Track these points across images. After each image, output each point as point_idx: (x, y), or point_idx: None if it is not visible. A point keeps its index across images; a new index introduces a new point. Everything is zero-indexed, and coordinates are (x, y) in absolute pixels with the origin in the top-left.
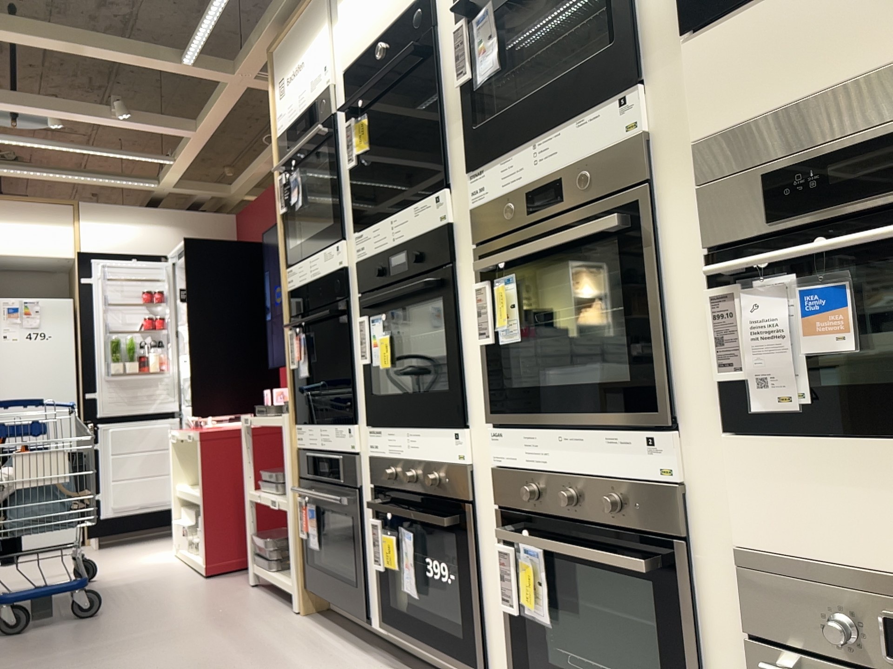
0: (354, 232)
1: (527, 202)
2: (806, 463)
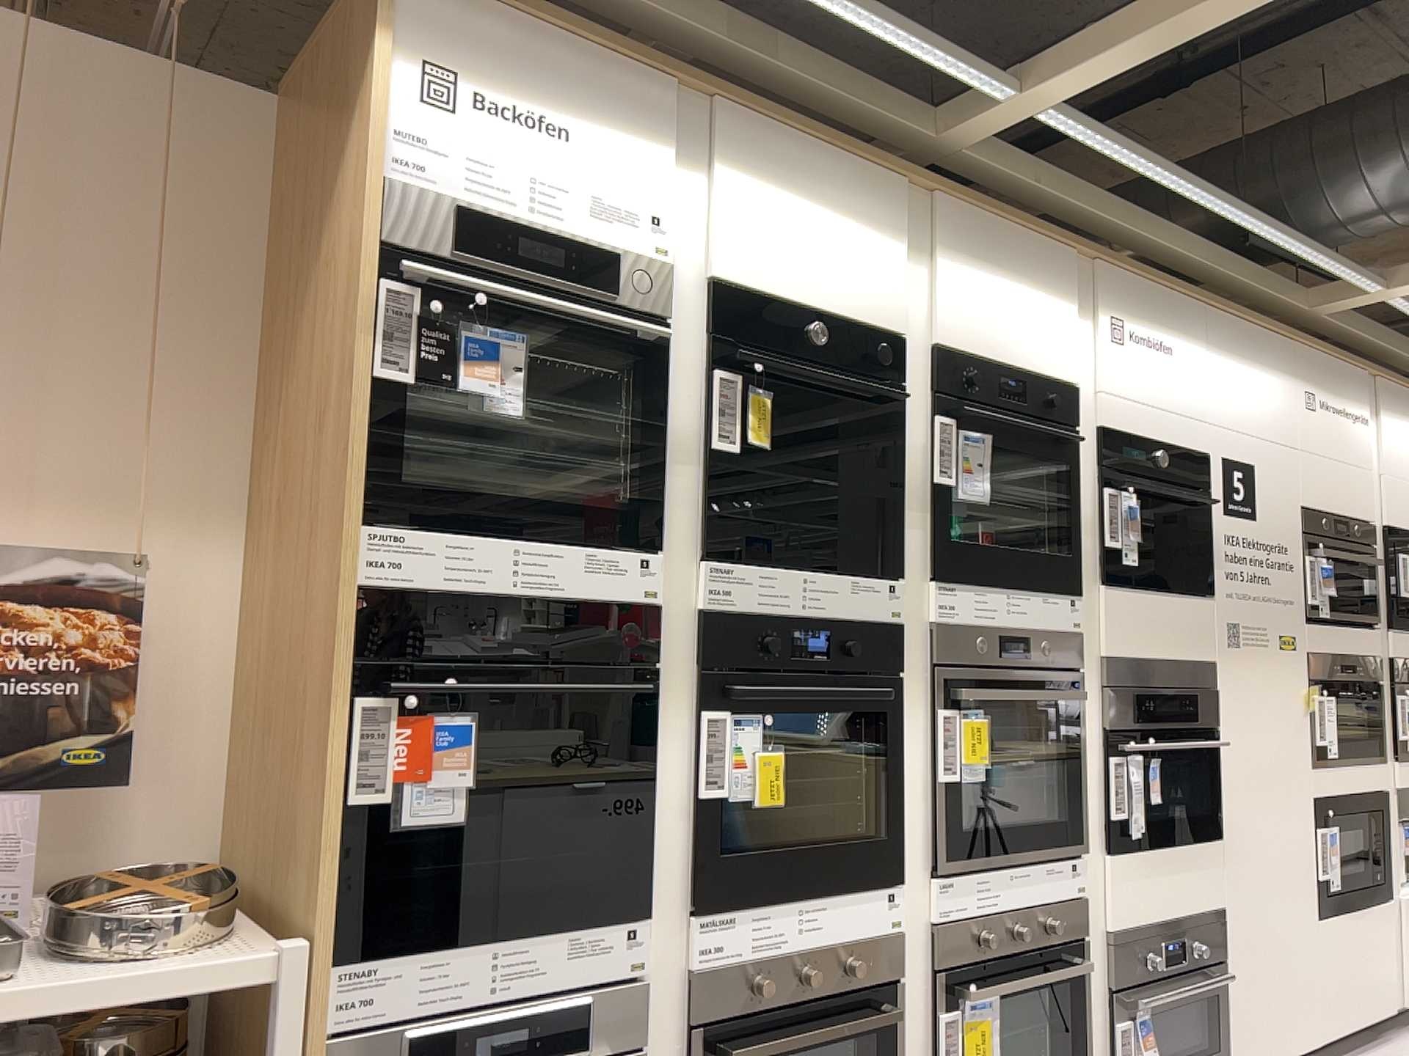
0: (690, 554)
1: (995, 643)
2: (1138, 865)
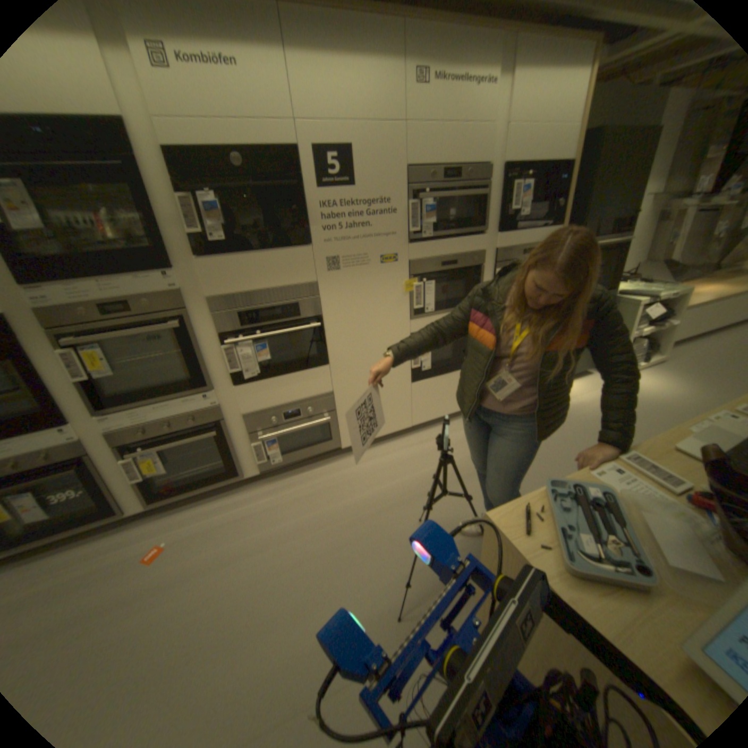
0: None
1: (97, 309)
2: (259, 388)
